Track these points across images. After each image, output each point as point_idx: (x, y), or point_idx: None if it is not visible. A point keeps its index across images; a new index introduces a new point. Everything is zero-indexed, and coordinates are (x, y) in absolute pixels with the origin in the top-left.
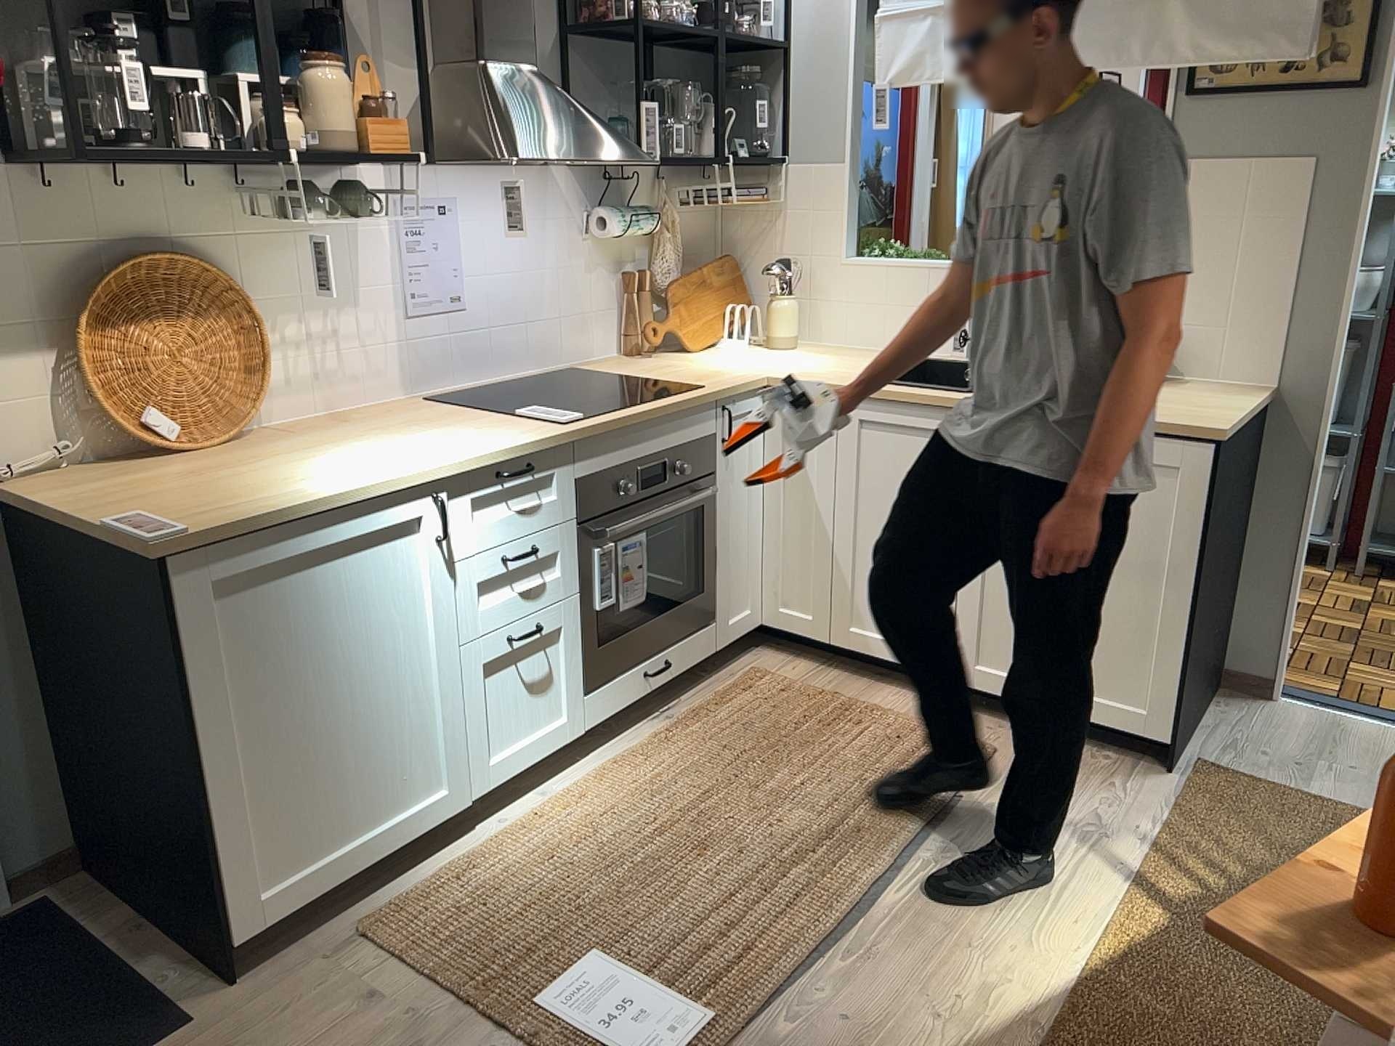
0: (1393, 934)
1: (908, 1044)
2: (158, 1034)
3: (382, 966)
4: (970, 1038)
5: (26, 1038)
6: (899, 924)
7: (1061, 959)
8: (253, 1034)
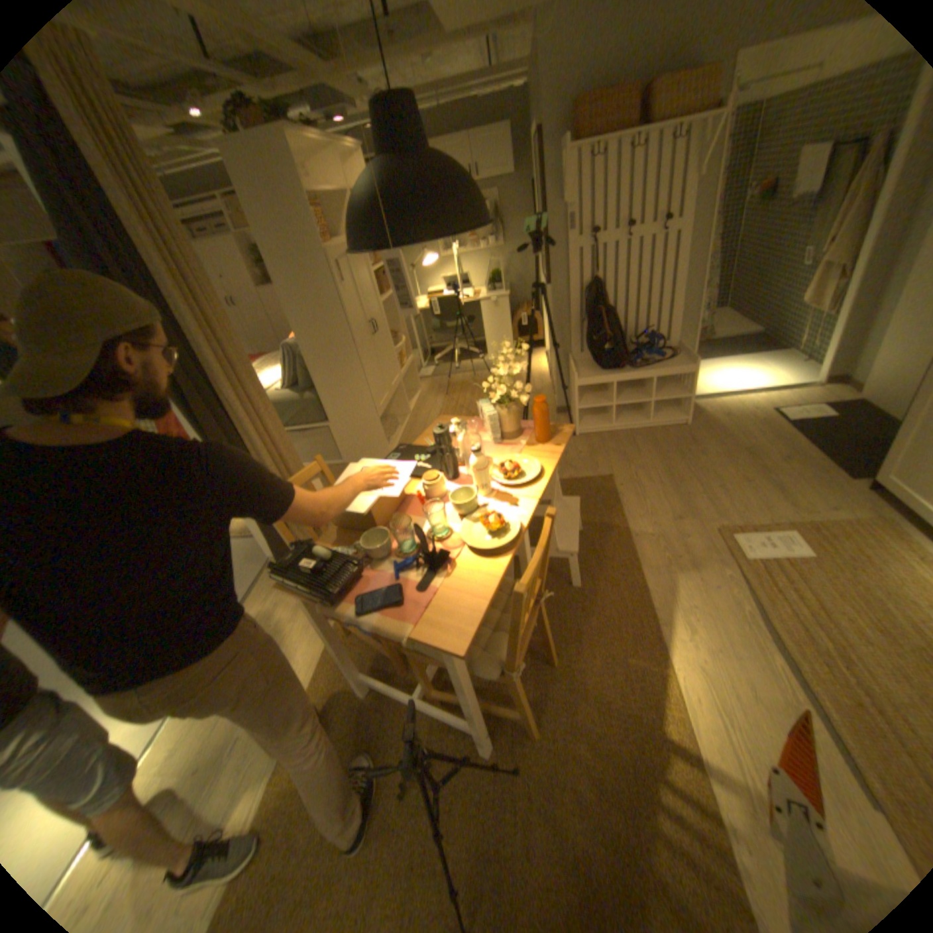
0: (543, 438)
1: (692, 592)
2: (849, 473)
3: (854, 516)
4: (678, 605)
5: (867, 456)
6: (757, 646)
7: (685, 668)
8: (834, 486)
